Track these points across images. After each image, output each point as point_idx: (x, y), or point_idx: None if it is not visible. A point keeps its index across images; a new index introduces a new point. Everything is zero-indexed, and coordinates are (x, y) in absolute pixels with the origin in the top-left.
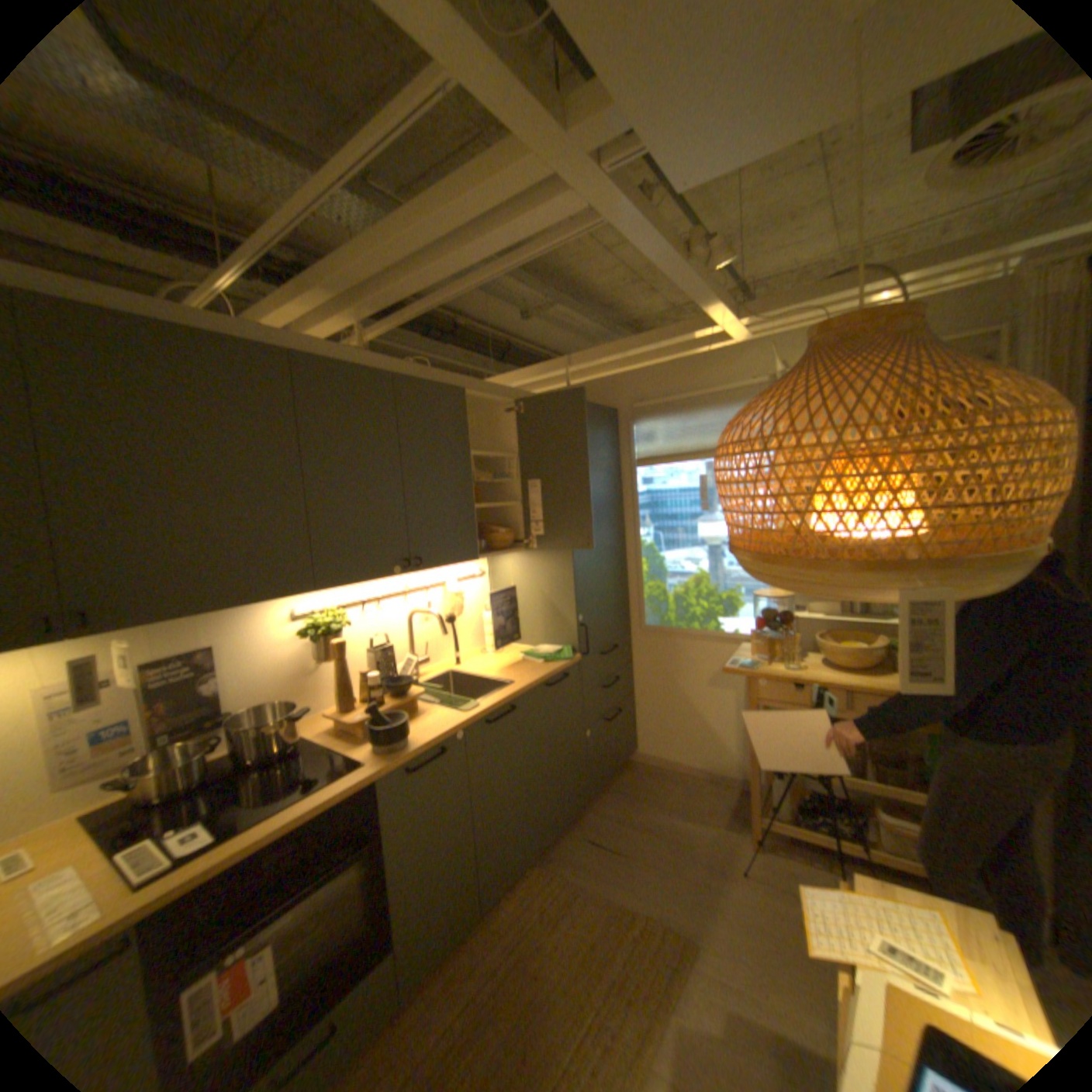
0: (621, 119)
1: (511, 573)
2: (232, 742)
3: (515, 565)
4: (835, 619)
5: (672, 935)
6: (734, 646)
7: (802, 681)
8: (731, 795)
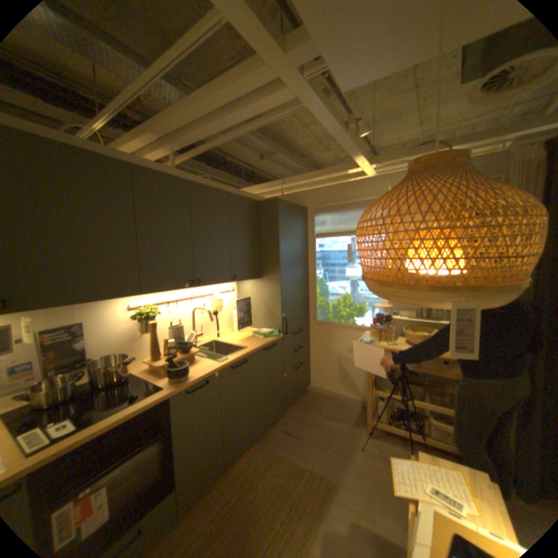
0: (315, 50)
1: (249, 290)
2: (91, 375)
3: (251, 286)
4: (413, 320)
5: (324, 482)
6: (362, 332)
7: (395, 352)
8: (357, 409)
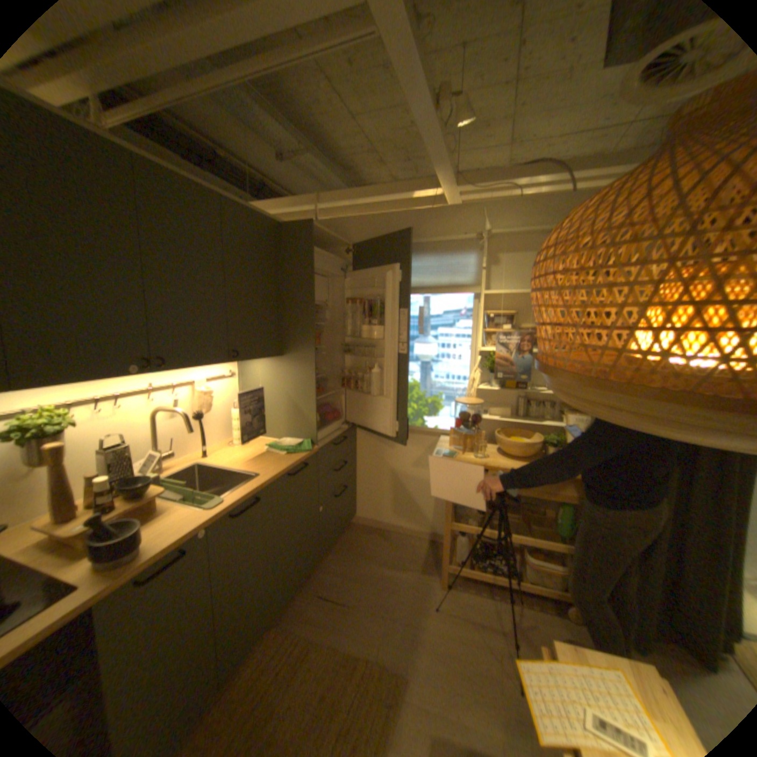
0: None
1: (260, 376)
2: None
3: (264, 369)
4: (505, 420)
5: (386, 674)
6: (433, 438)
7: (484, 466)
8: (423, 545)
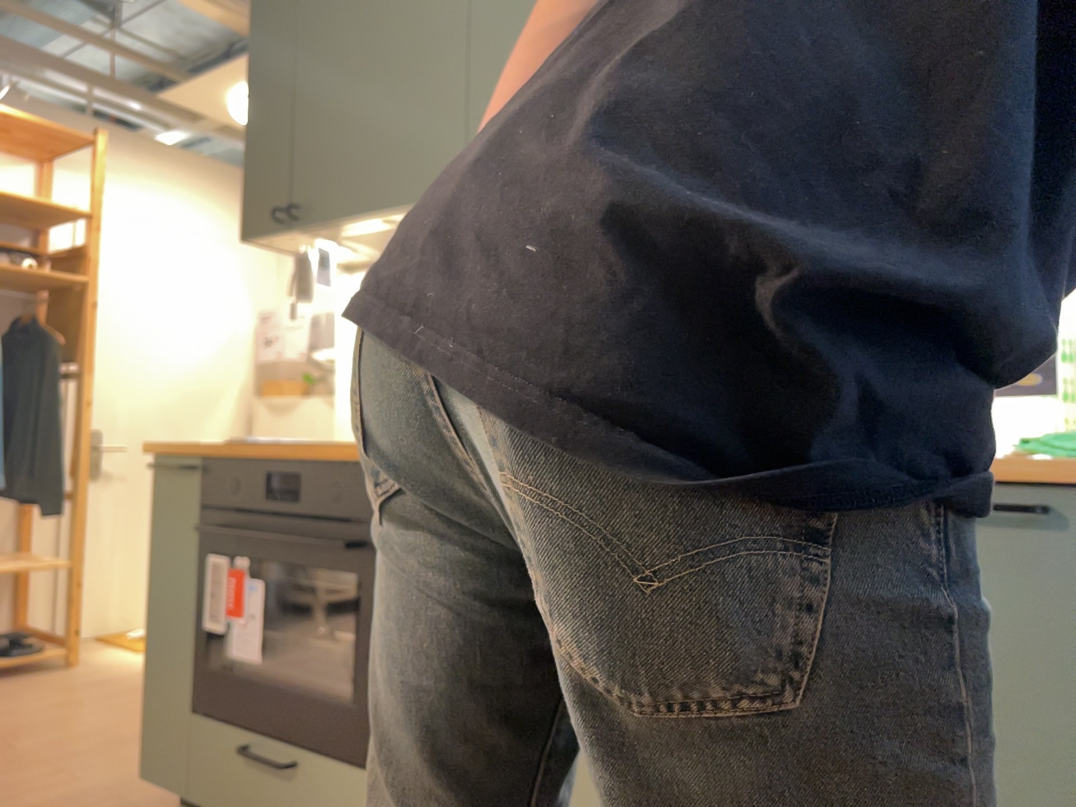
0: None
1: None
2: None
3: None
4: None
5: None
6: None
7: None
8: None
